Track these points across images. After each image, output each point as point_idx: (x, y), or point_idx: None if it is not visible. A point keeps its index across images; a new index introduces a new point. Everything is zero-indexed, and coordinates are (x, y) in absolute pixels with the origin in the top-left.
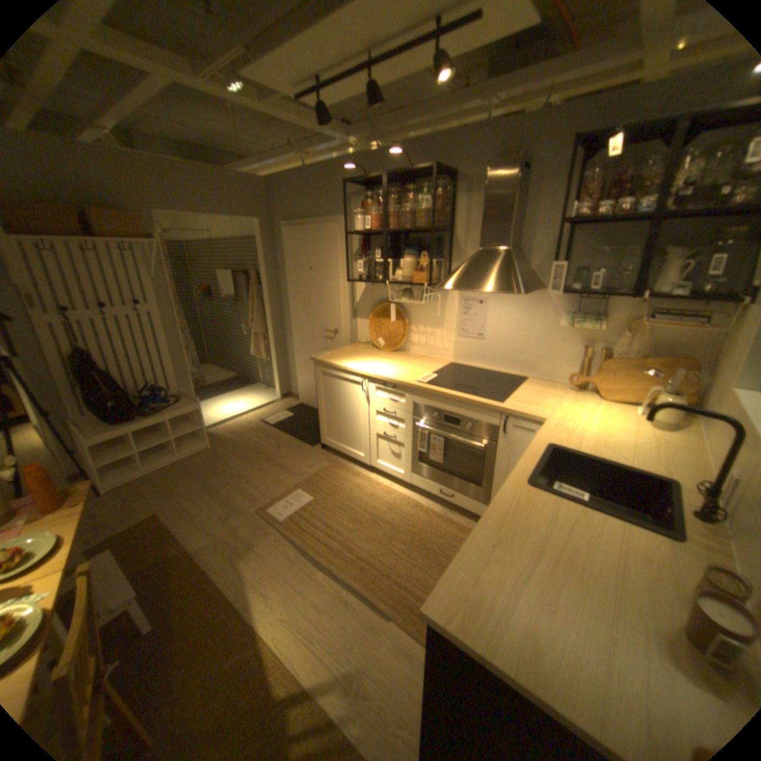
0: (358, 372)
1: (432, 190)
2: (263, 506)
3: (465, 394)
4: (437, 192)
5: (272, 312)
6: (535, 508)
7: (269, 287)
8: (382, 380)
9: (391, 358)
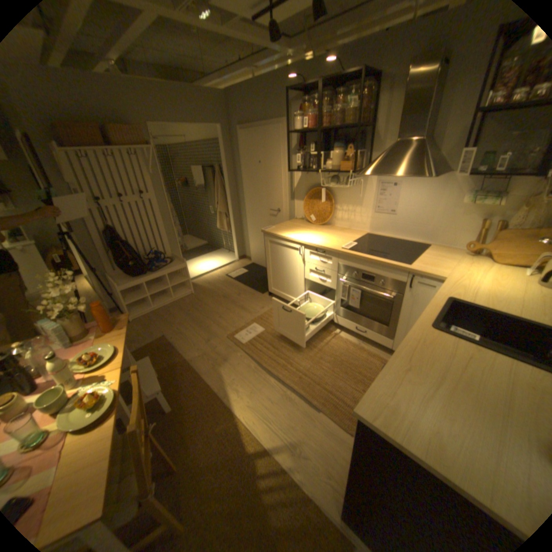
0: (296, 241)
1: (358, 90)
2: (231, 333)
3: (380, 258)
4: (362, 92)
5: (231, 197)
6: (438, 344)
7: (228, 177)
8: (314, 246)
9: (320, 230)
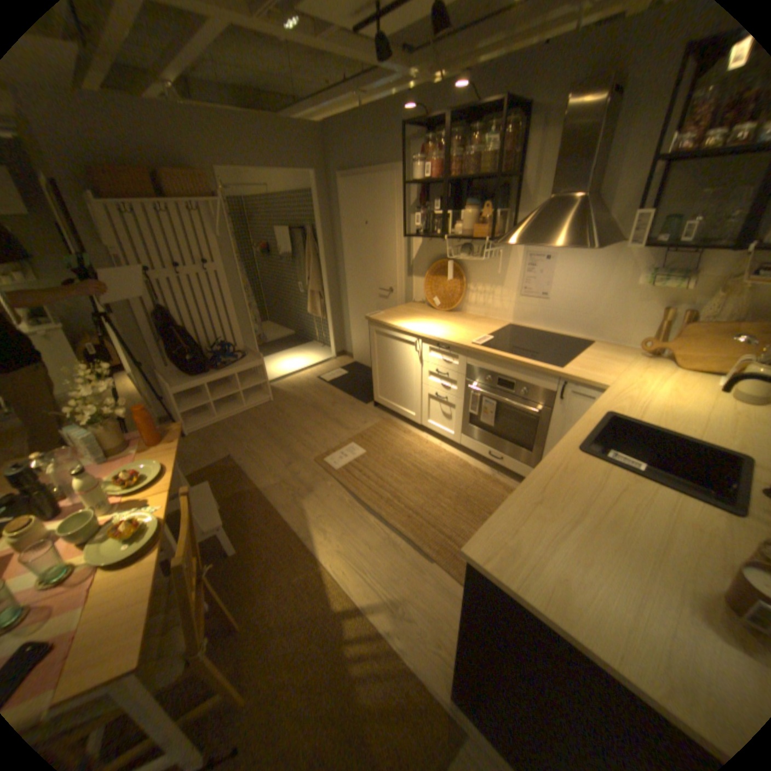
0: (411, 332)
1: (500, 127)
2: (320, 455)
3: (522, 358)
4: (506, 130)
5: (327, 270)
6: (584, 472)
7: (324, 244)
8: (435, 340)
9: (445, 318)
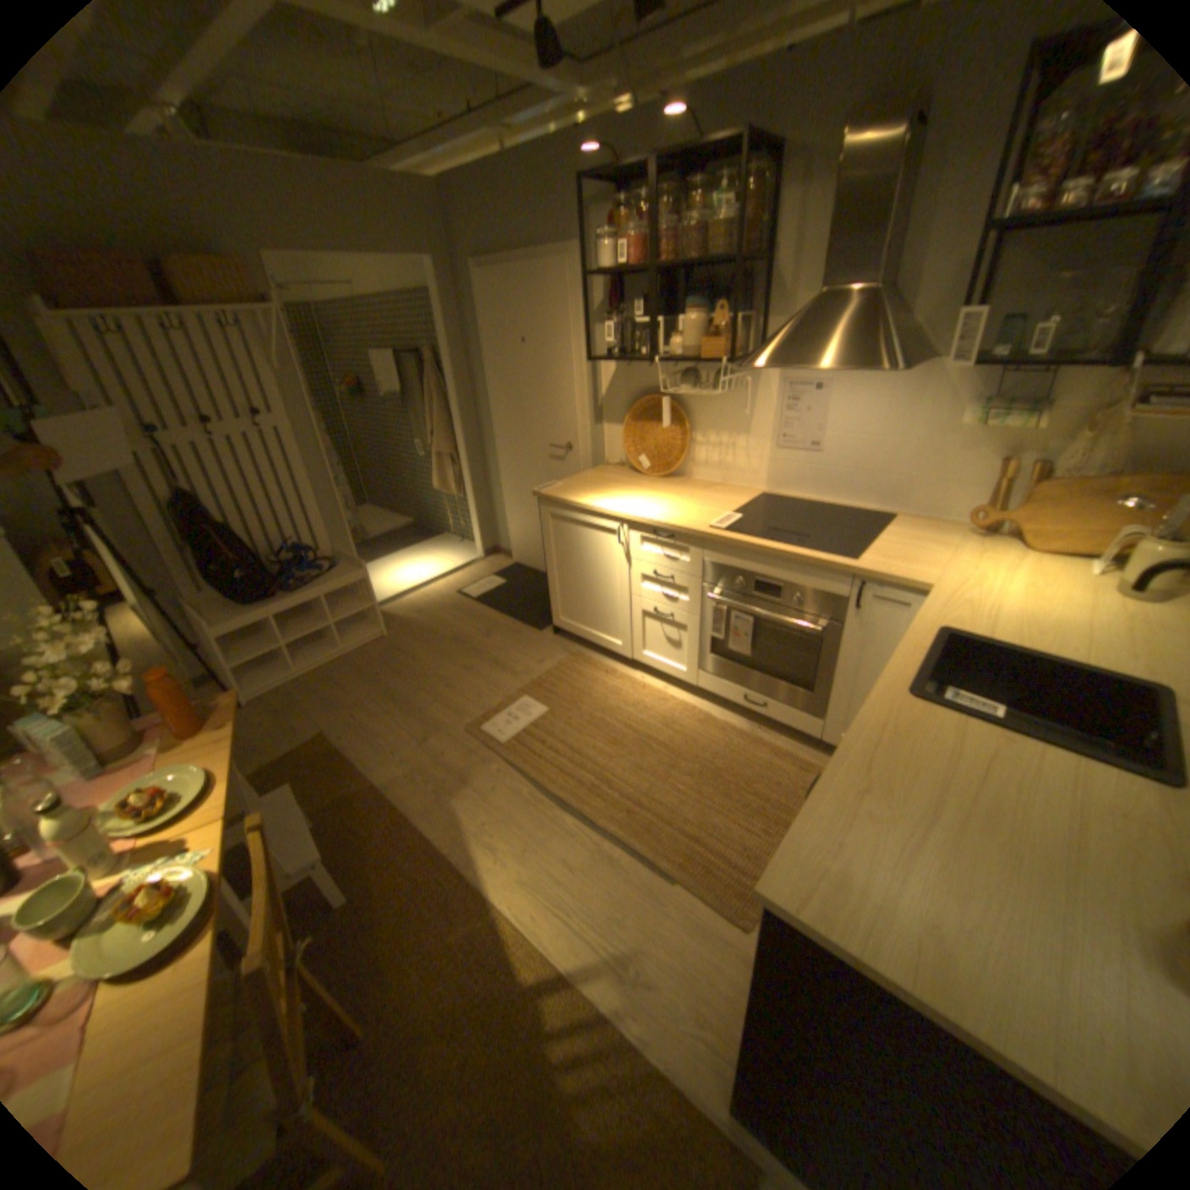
0: (610, 514)
1: (736, 182)
2: (475, 720)
3: (792, 547)
4: (746, 186)
5: (463, 418)
6: (926, 732)
7: (455, 375)
8: (651, 525)
9: (662, 488)
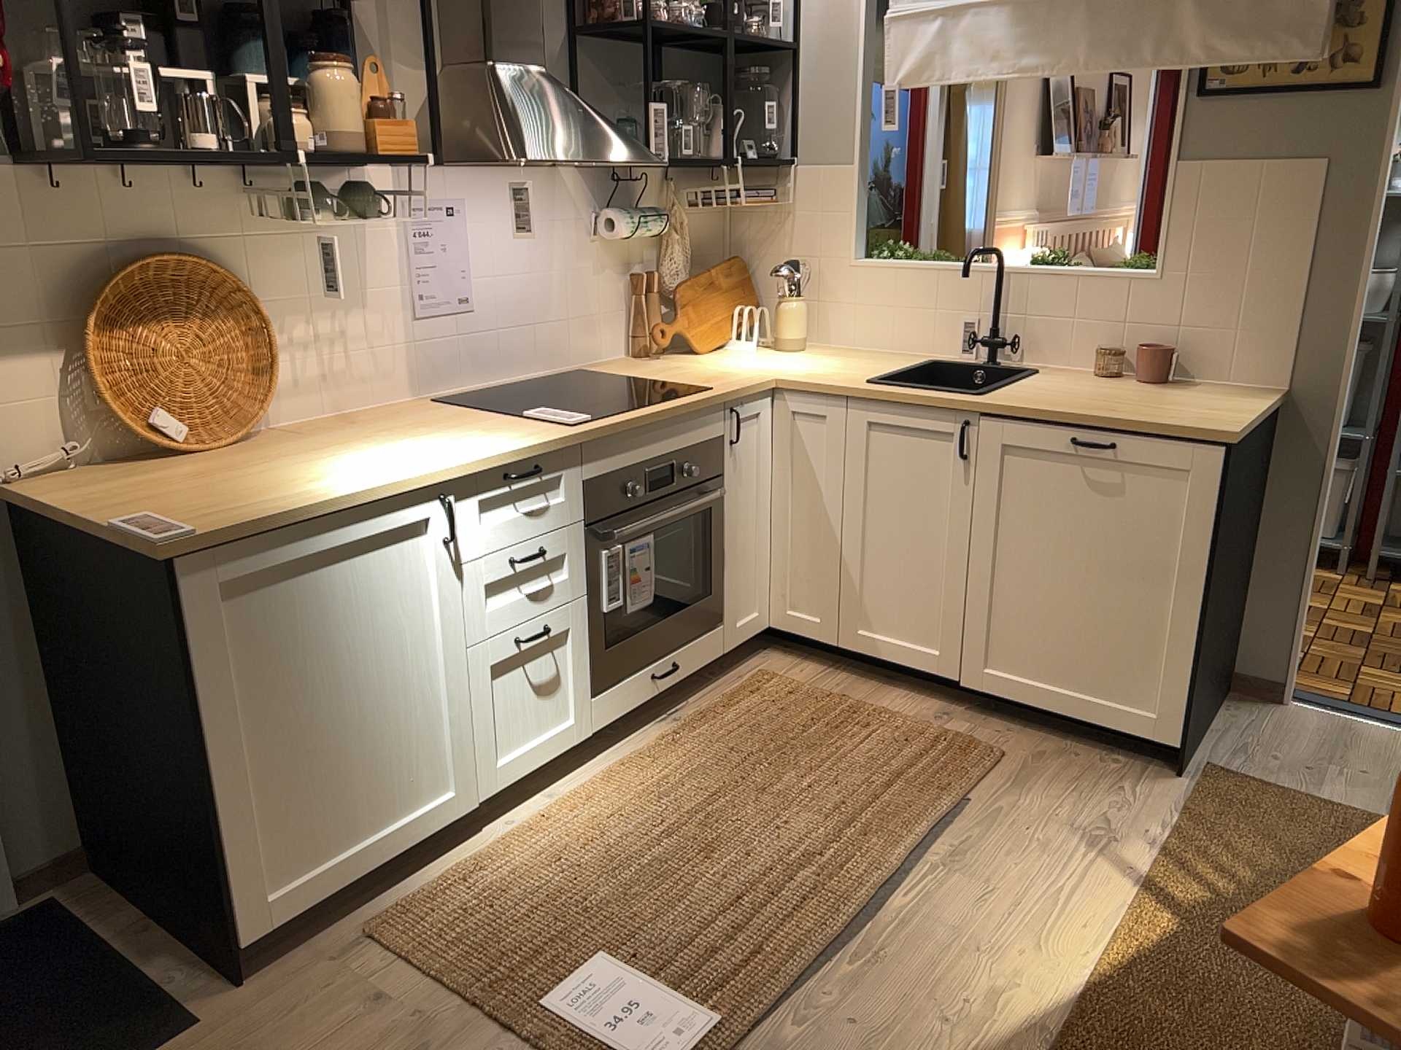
0: (421, 482)
1: None
2: None
3: (665, 401)
4: None
5: None
6: (1026, 396)
7: None
8: (504, 463)
9: (312, 446)
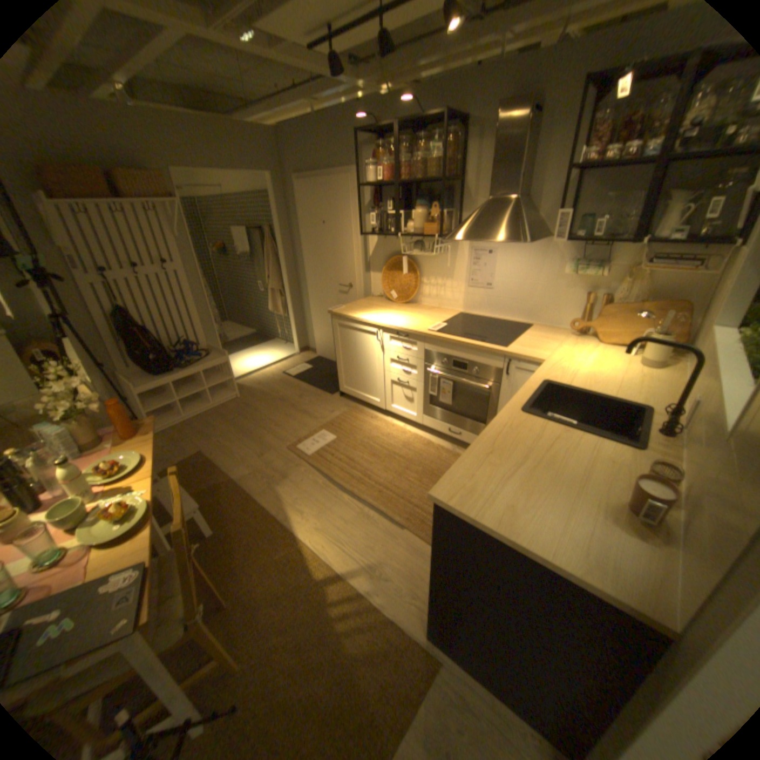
0: (372, 323)
1: (442, 137)
2: (292, 443)
3: (472, 341)
4: (448, 139)
5: (287, 268)
6: (525, 428)
7: (283, 242)
8: (395, 329)
9: (403, 309)
